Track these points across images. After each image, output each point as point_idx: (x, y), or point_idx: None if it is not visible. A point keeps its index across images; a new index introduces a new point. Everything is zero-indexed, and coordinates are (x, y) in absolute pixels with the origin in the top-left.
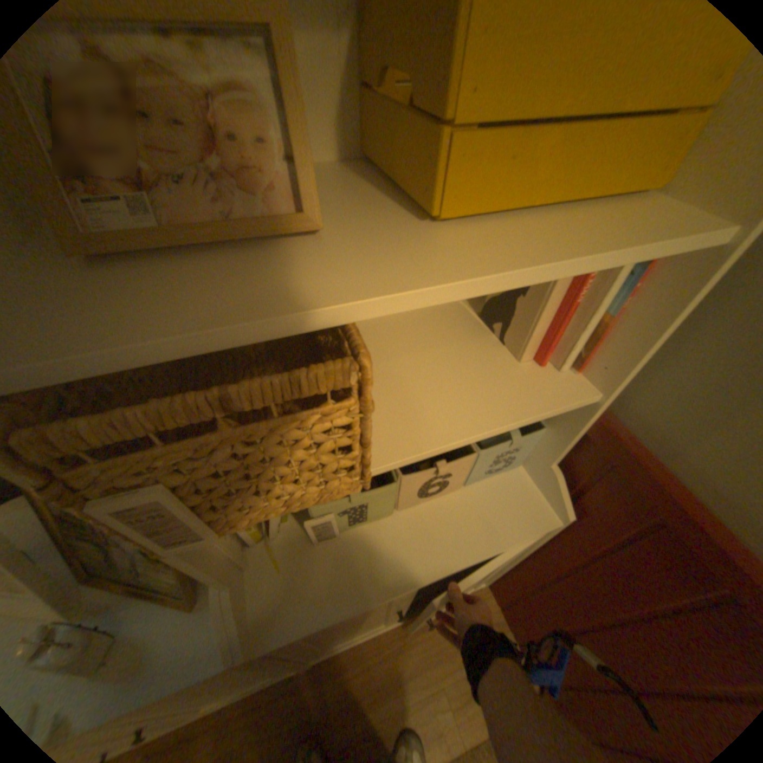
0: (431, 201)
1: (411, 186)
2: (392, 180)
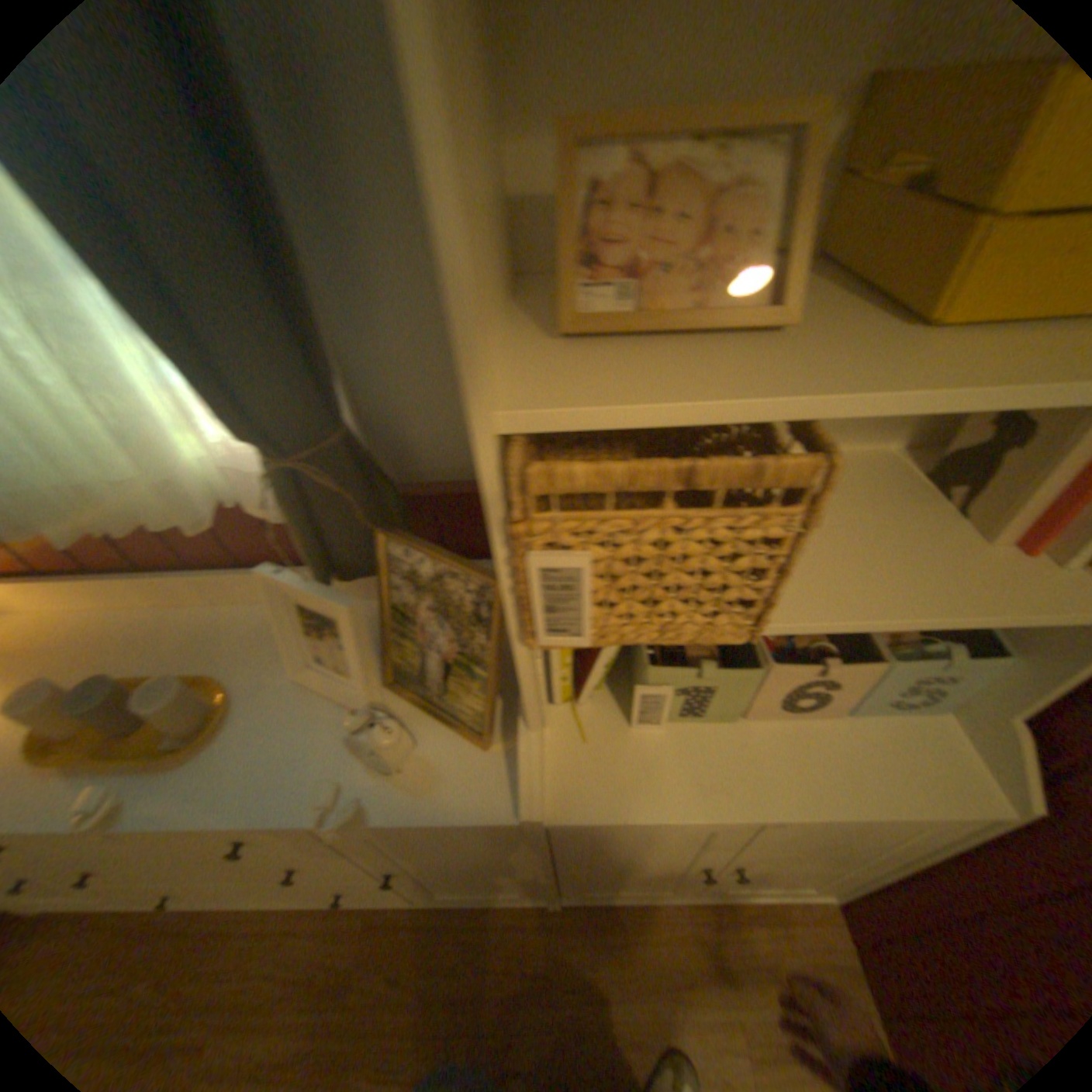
0: (929, 303)
1: (899, 286)
2: (876, 278)
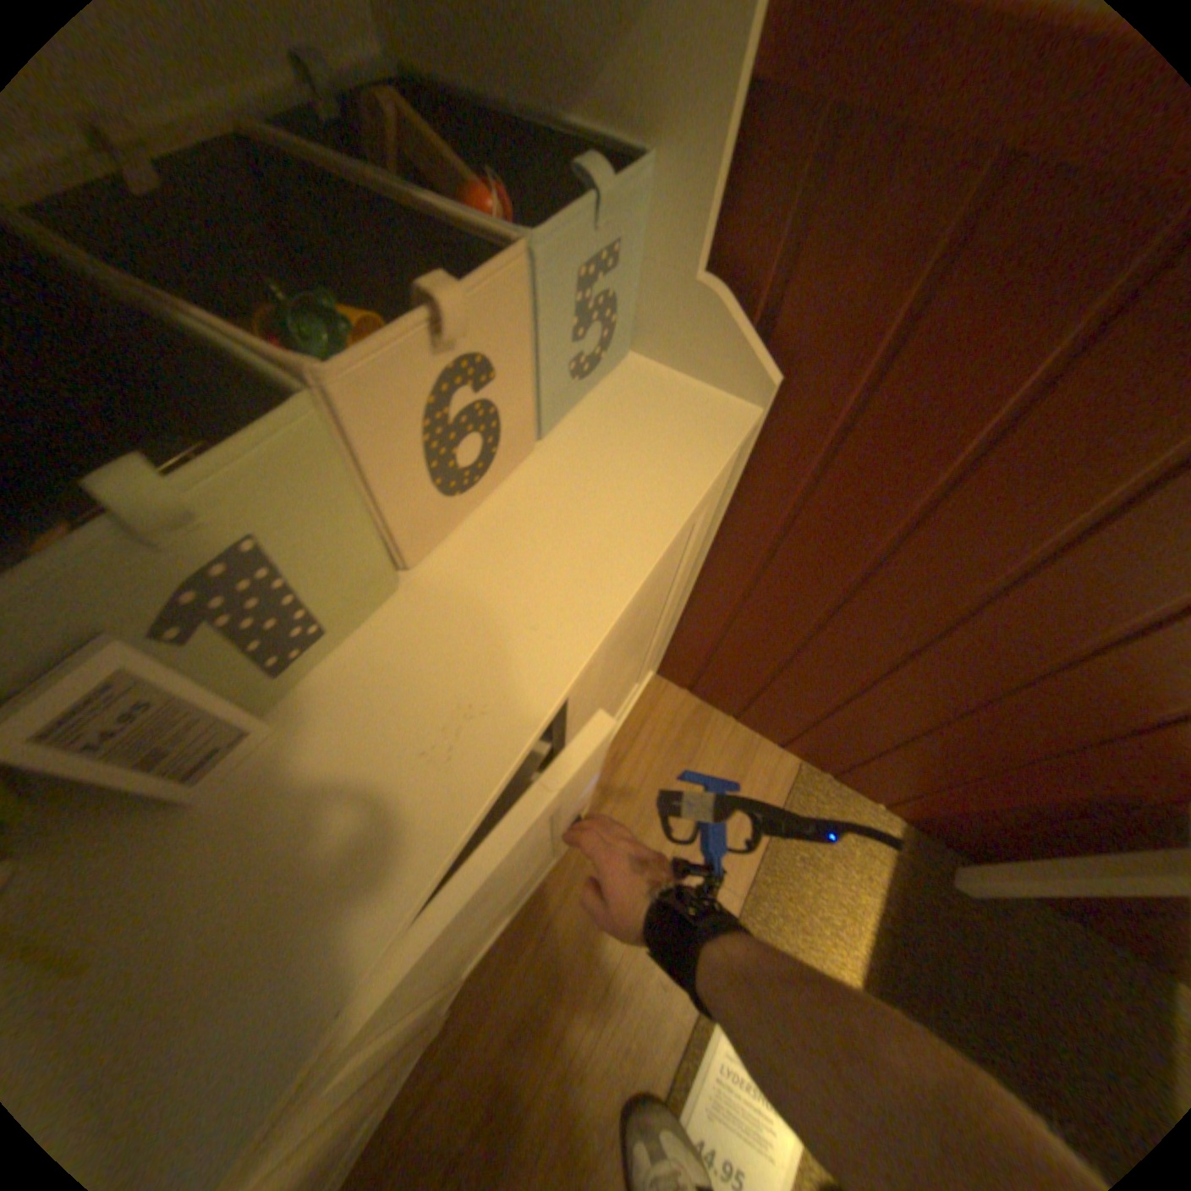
0: None
1: None
2: None
